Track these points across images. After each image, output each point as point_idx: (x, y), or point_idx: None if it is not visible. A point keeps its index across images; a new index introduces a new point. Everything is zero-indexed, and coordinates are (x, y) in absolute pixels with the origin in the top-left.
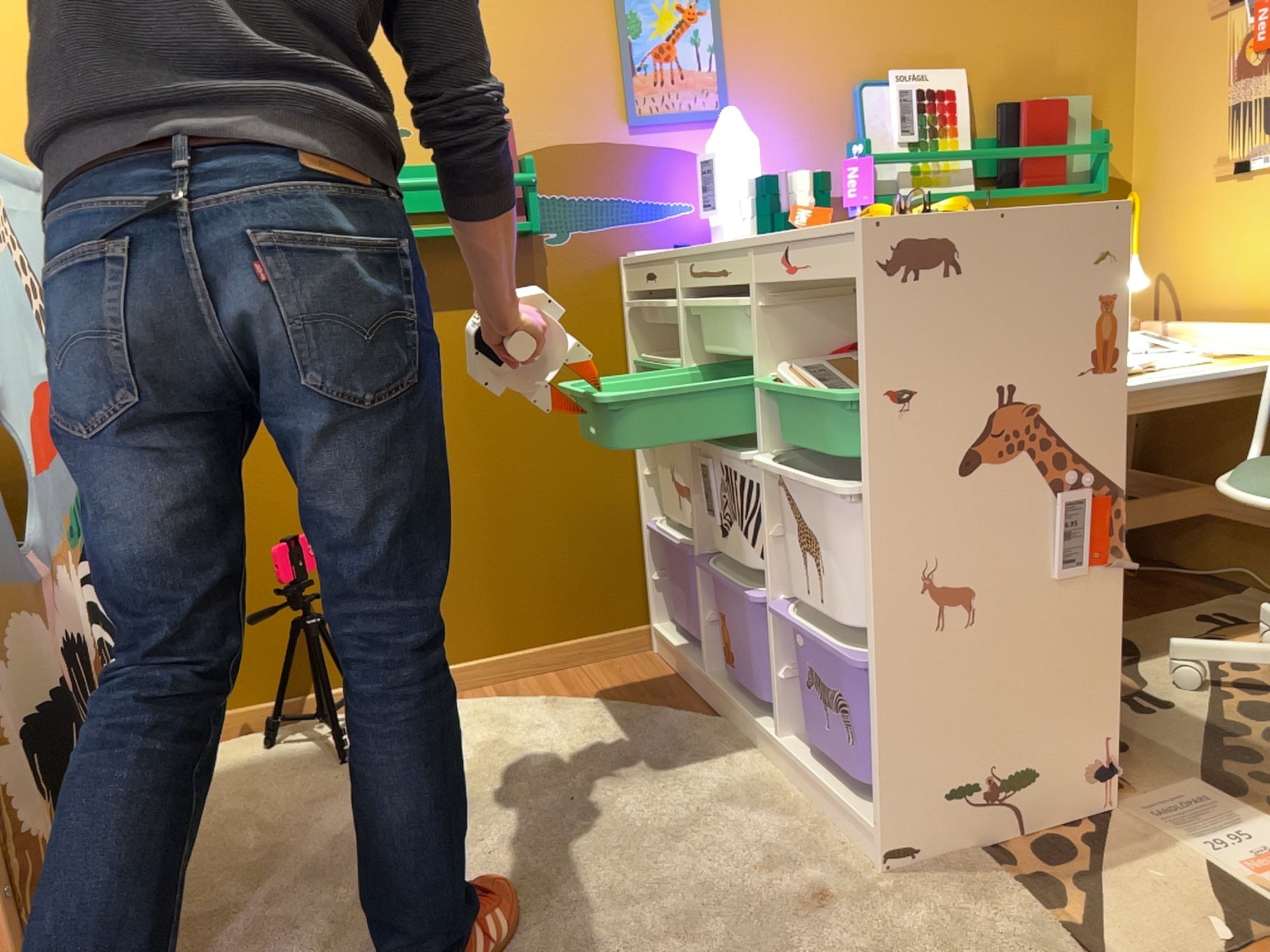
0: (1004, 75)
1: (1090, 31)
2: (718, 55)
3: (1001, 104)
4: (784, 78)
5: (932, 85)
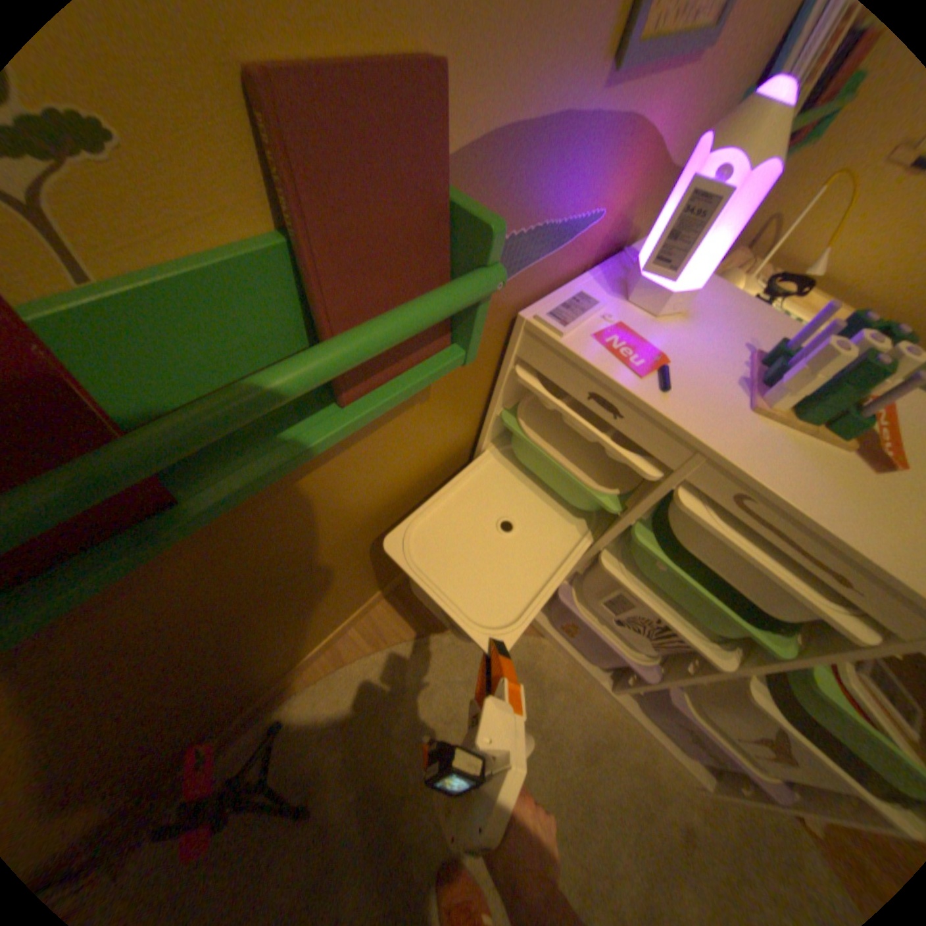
0: None
1: None
2: None
3: None
4: None
5: None
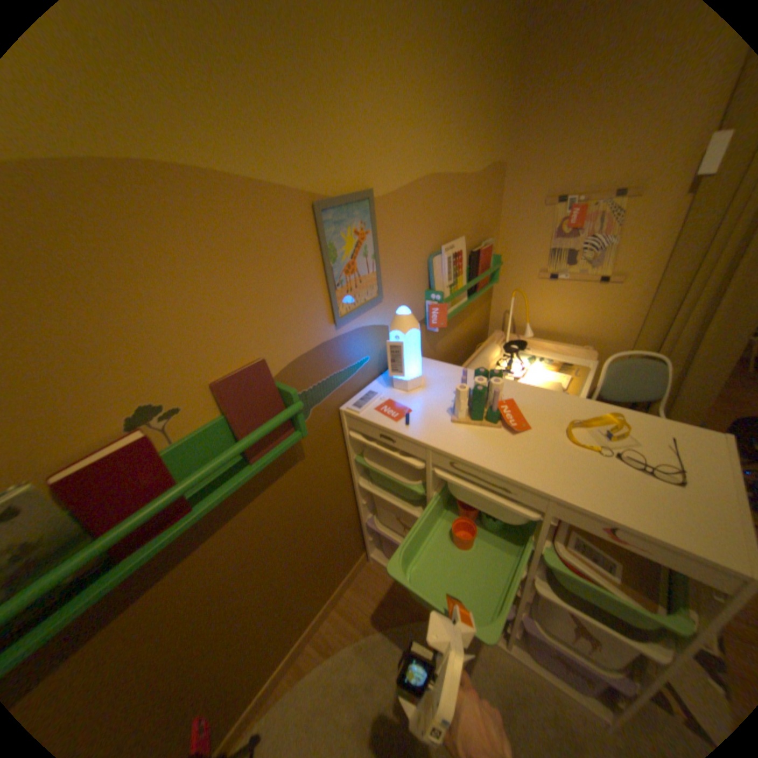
0: (472, 232)
1: (493, 203)
2: (378, 259)
3: (474, 250)
4: (404, 262)
5: (456, 249)
